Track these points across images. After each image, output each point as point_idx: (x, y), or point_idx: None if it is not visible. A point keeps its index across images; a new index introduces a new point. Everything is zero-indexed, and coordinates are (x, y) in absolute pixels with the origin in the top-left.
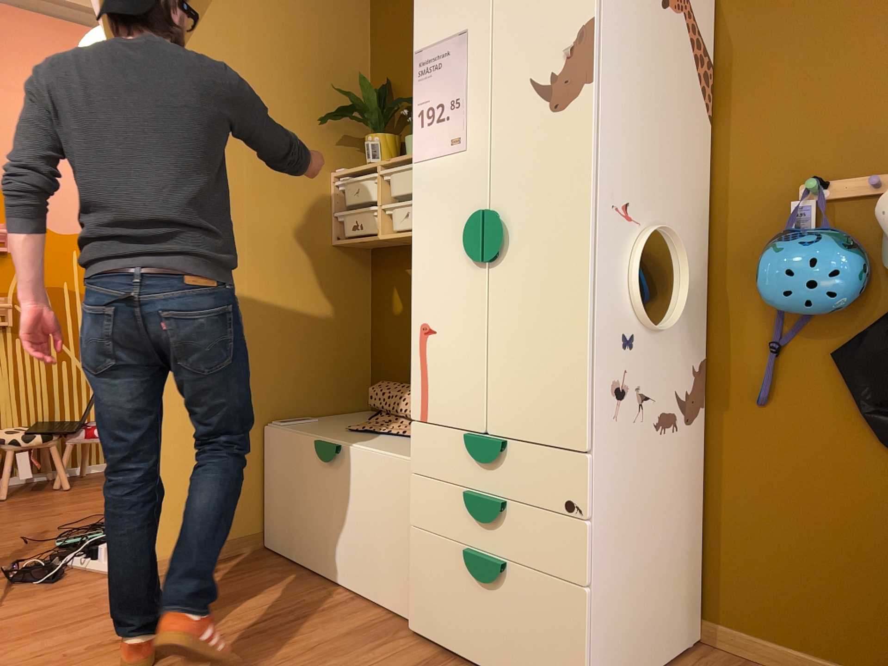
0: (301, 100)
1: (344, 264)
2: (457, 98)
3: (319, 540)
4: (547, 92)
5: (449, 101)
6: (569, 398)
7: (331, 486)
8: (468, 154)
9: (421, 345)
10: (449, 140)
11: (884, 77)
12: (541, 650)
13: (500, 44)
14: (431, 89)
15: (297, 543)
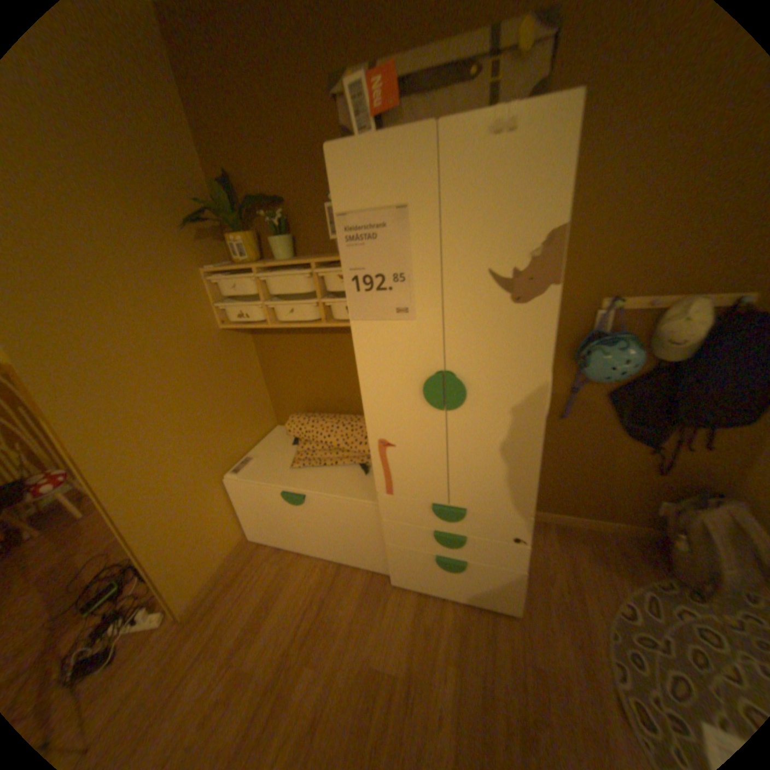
0: (149, 206)
1: (233, 339)
2: (400, 272)
3: (299, 539)
4: (508, 284)
5: (389, 273)
6: (520, 492)
7: (303, 515)
8: (418, 323)
9: (381, 452)
10: (393, 308)
11: (672, 228)
12: (493, 594)
13: (451, 227)
14: (364, 257)
15: (279, 540)
